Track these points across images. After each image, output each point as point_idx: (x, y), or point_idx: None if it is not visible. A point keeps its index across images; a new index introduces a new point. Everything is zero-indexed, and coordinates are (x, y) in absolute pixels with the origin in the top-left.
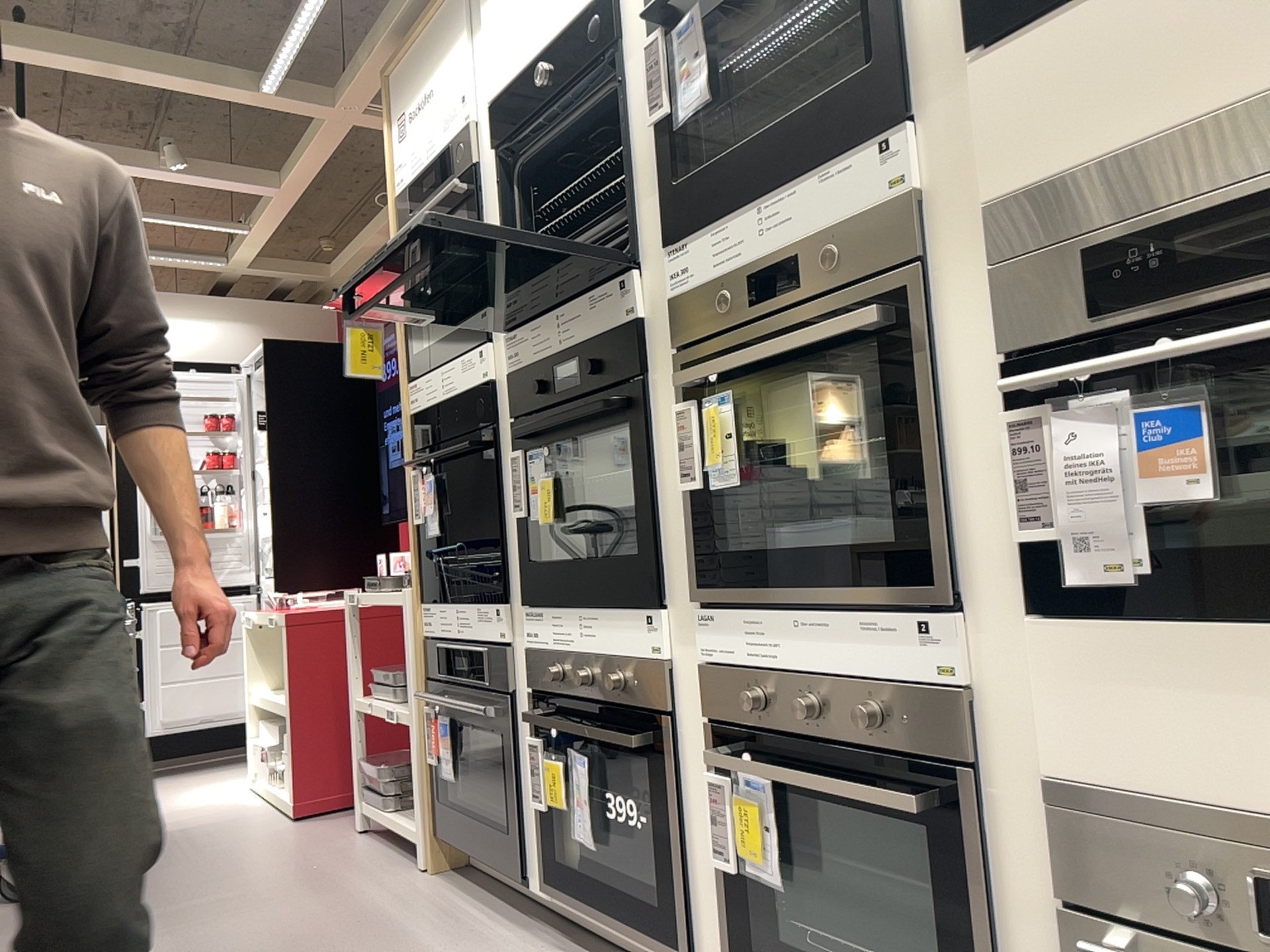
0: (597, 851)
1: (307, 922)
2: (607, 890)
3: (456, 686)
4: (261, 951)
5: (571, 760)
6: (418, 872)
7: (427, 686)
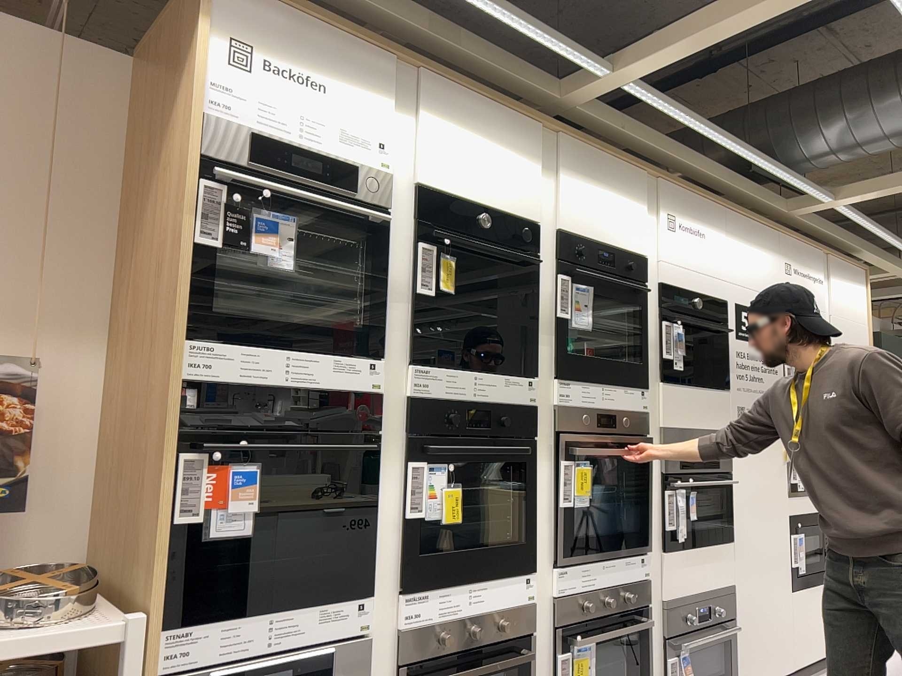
0: None
1: None
2: None
3: None
4: None
5: None
6: None
7: None
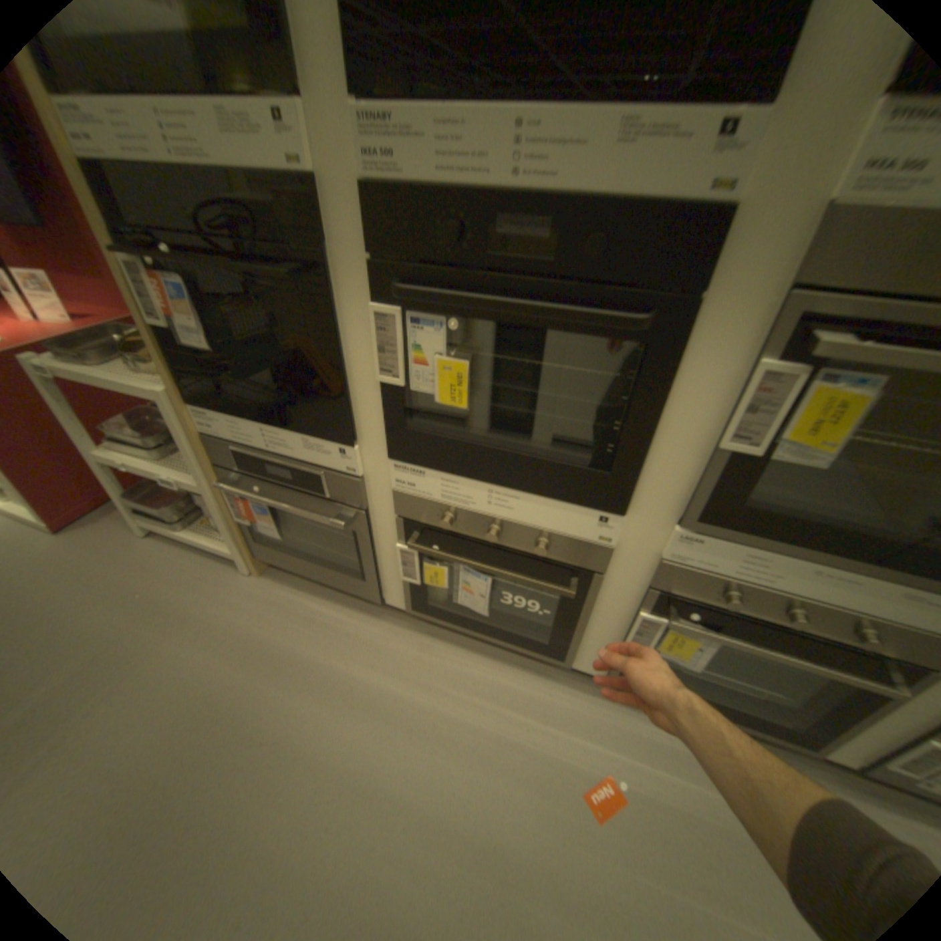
0: (487, 615)
1: (198, 674)
2: (486, 625)
3: (265, 479)
4: (187, 730)
5: (455, 565)
6: (246, 579)
7: (220, 472)
